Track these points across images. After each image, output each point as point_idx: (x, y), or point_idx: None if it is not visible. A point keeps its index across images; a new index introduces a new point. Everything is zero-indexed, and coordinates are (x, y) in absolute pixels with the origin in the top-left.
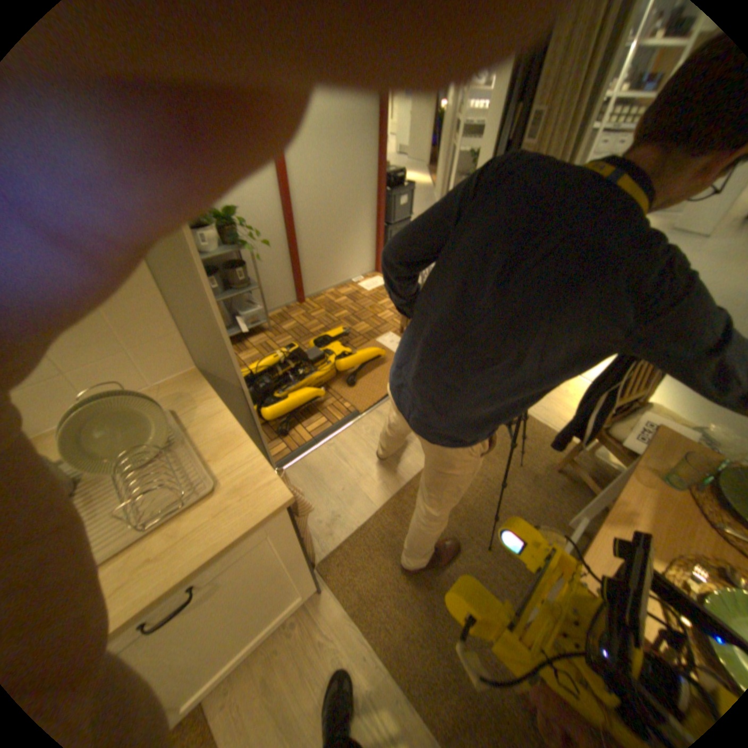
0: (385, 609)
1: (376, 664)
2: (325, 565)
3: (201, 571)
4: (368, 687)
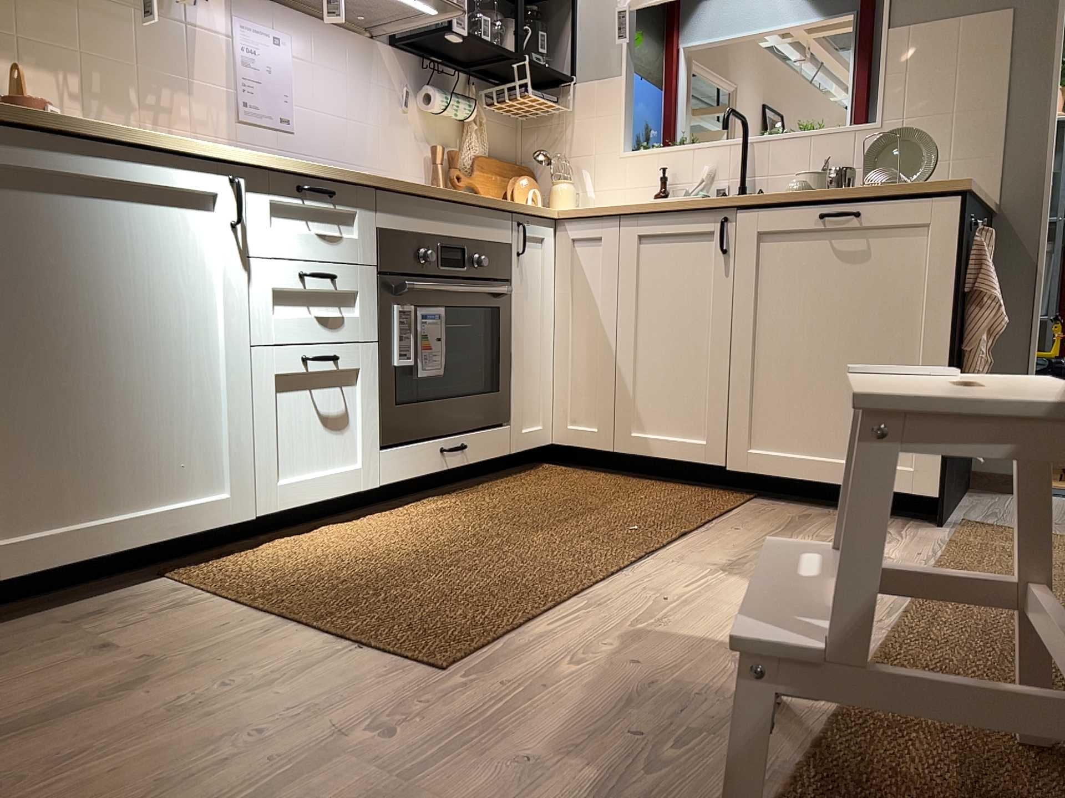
0: (1013, 557)
1: (936, 557)
2: (984, 522)
3: (876, 198)
4: (904, 556)
